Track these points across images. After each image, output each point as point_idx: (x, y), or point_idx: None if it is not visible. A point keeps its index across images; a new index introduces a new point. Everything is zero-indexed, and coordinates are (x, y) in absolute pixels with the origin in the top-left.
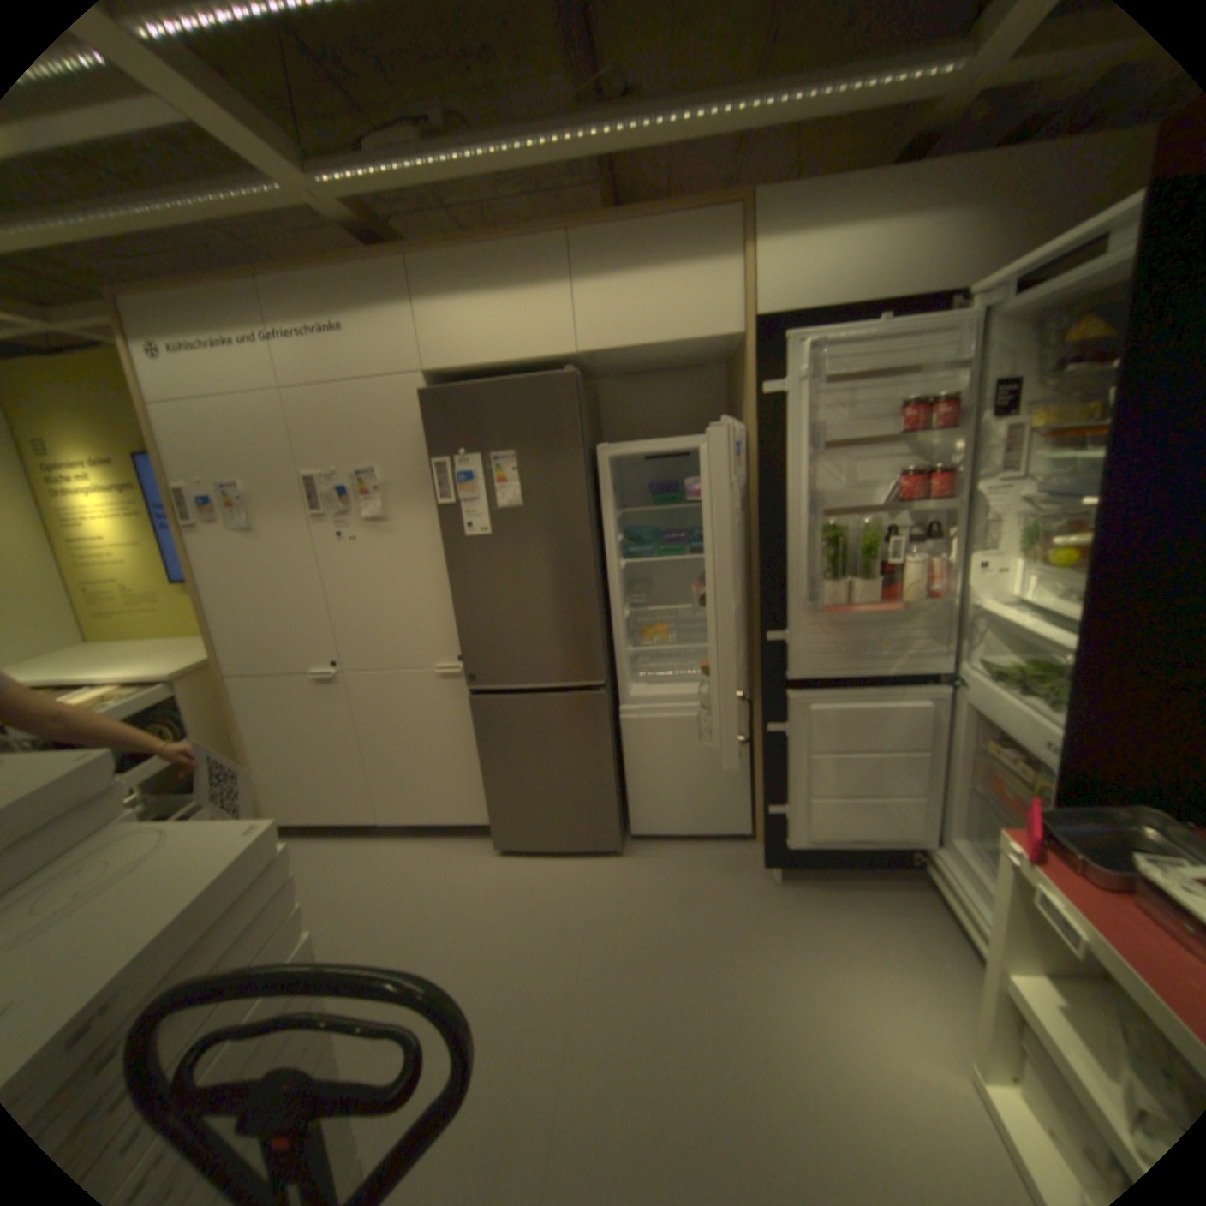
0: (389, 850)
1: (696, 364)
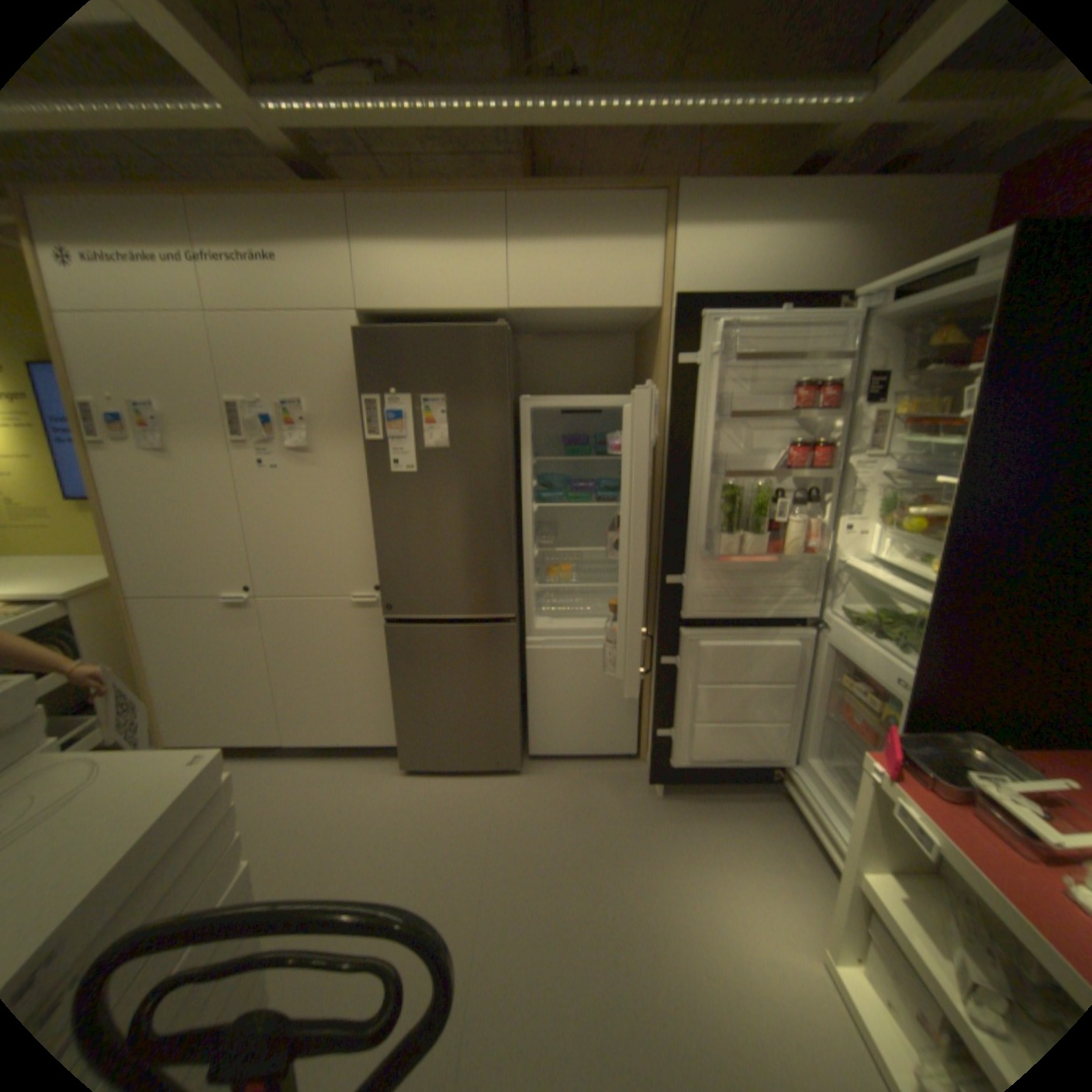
0: (294, 771)
1: (608, 331)
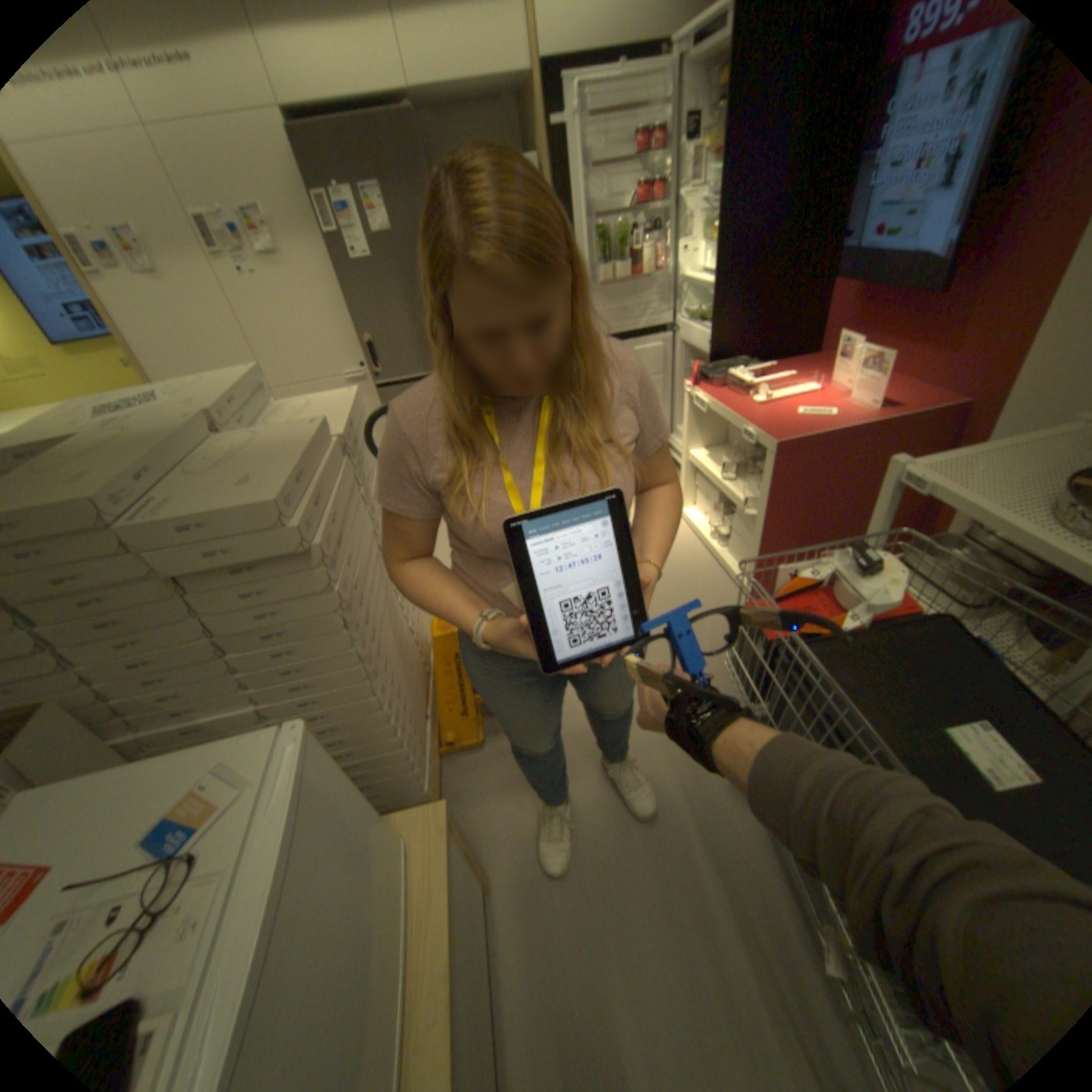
0: None
1: (492, 96)
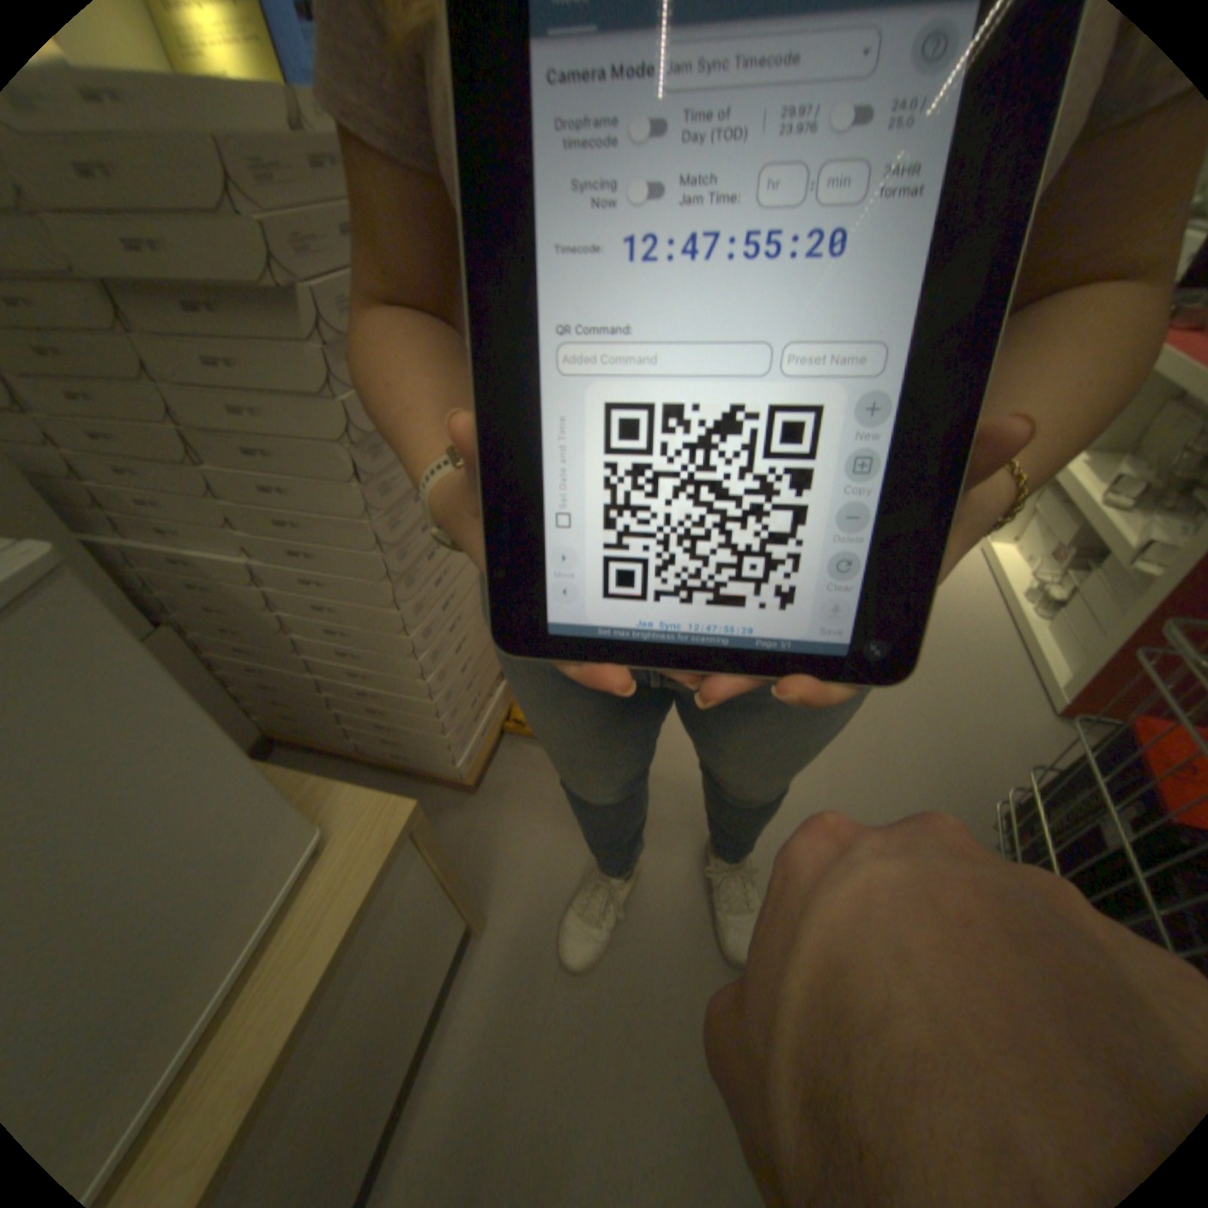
0: None
1: None
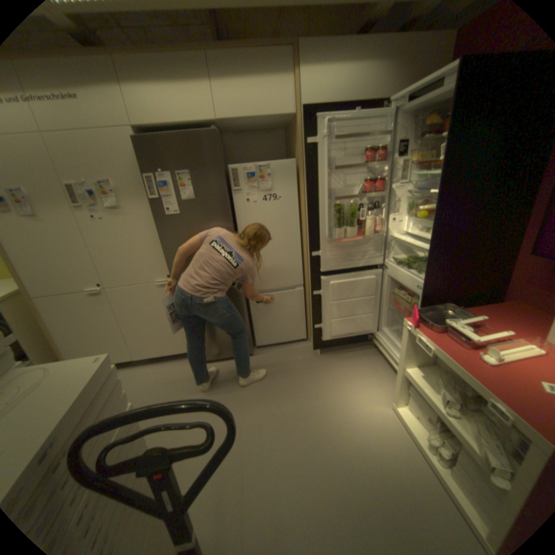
0: (141, 371)
1: (270, 128)
